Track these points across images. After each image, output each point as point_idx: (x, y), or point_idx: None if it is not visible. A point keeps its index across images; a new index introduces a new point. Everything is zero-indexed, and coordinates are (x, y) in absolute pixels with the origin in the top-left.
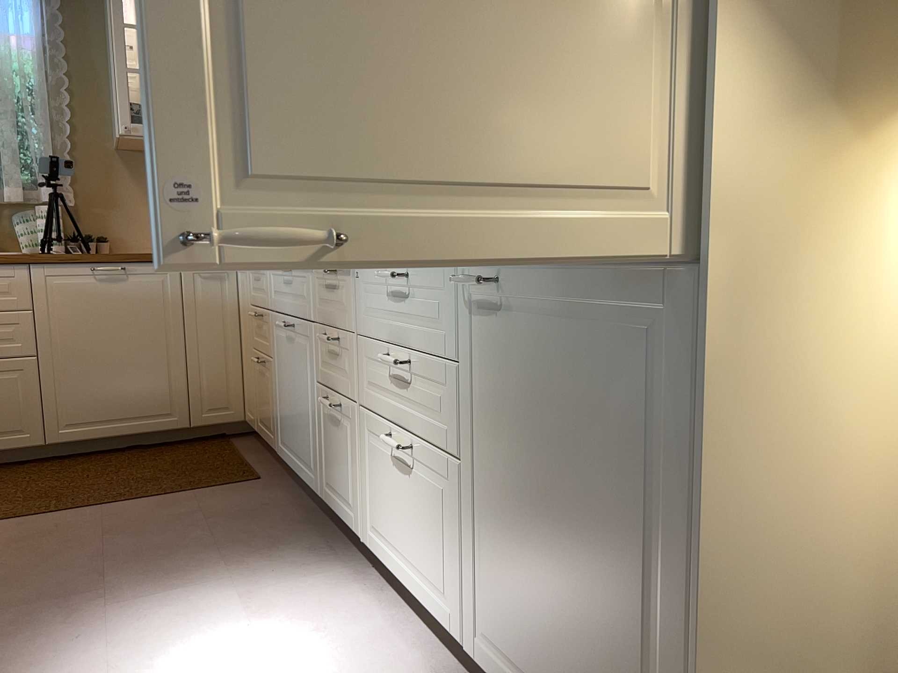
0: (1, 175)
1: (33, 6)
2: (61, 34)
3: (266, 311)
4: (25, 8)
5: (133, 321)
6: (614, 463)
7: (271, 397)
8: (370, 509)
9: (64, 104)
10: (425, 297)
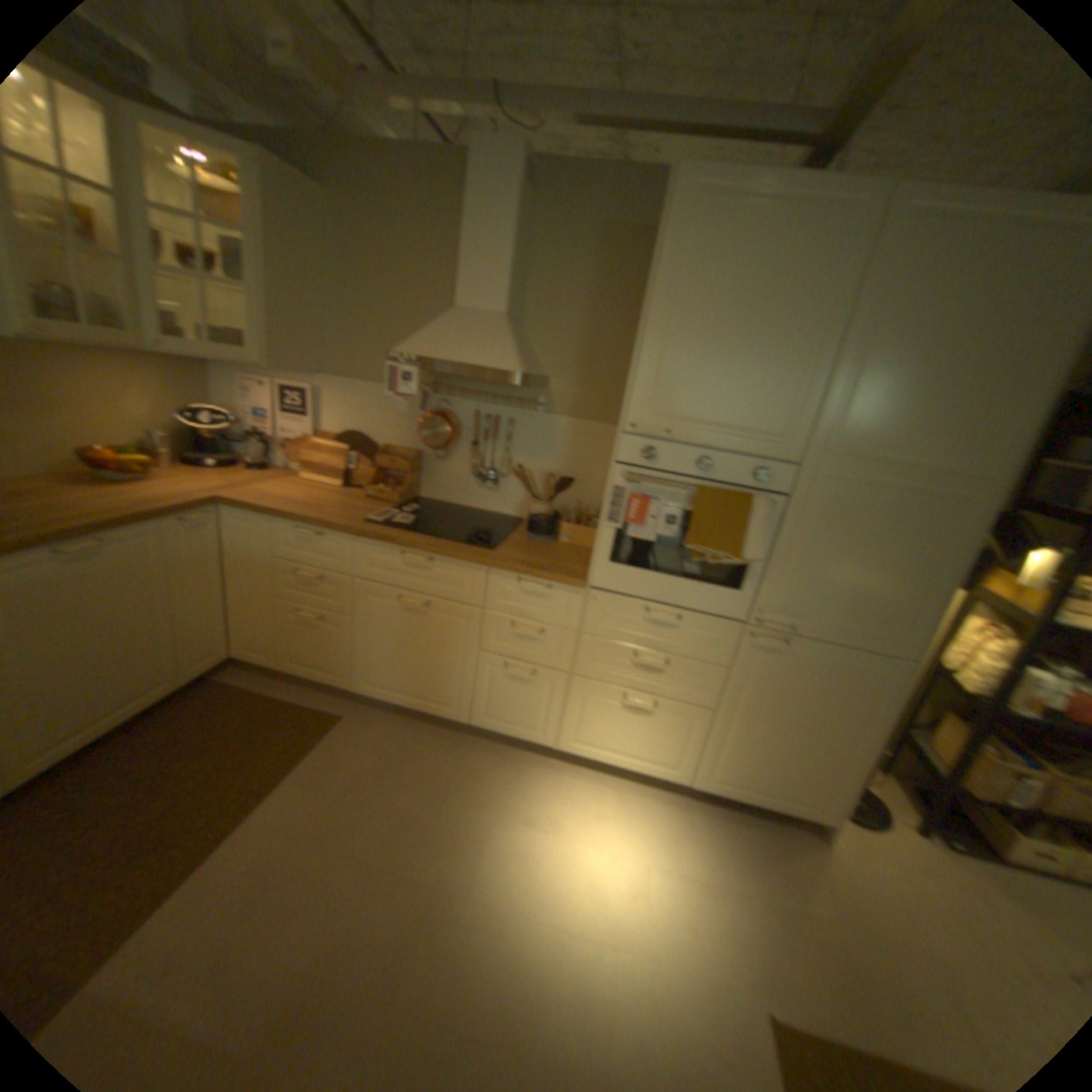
0: None
1: None
2: None
3: (332, 574)
4: None
5: (109, 601)
6: (840, 713)
7: (336, 647)
8: (570, 729)
9: None
10: (692, 629)
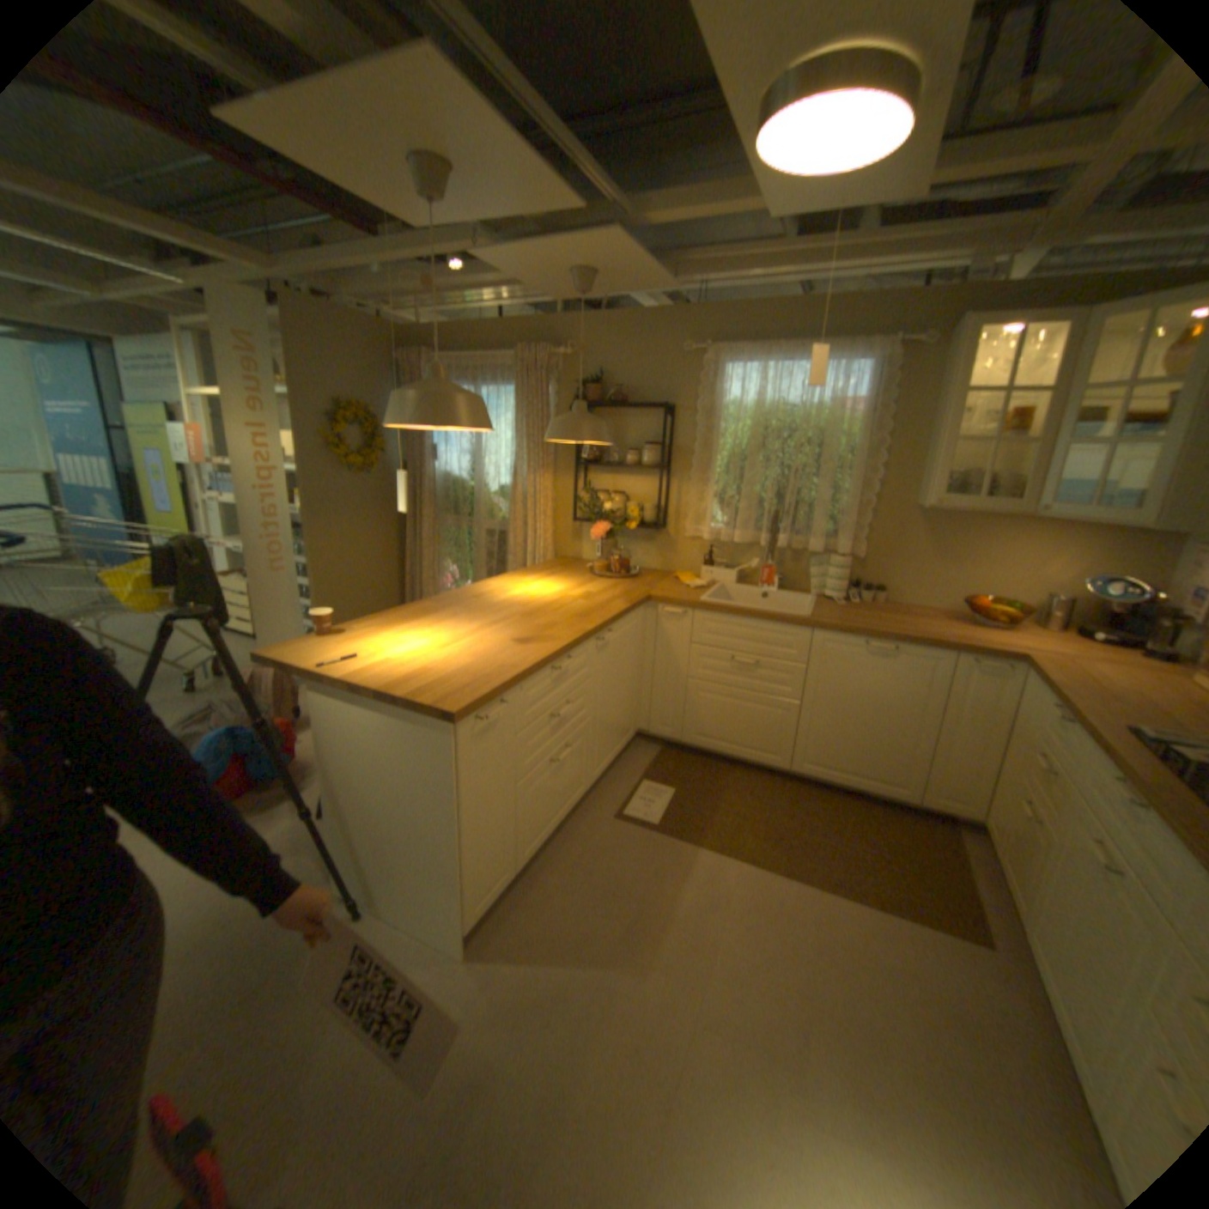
0: (809, 524)
1: (875, 370)
2: (894, 393)
3: (1067, 779)
4: (866, 372)
5: (893, 697)
6: None
7: (1039, 872)
8: None
9: (880, 463)
10: None
